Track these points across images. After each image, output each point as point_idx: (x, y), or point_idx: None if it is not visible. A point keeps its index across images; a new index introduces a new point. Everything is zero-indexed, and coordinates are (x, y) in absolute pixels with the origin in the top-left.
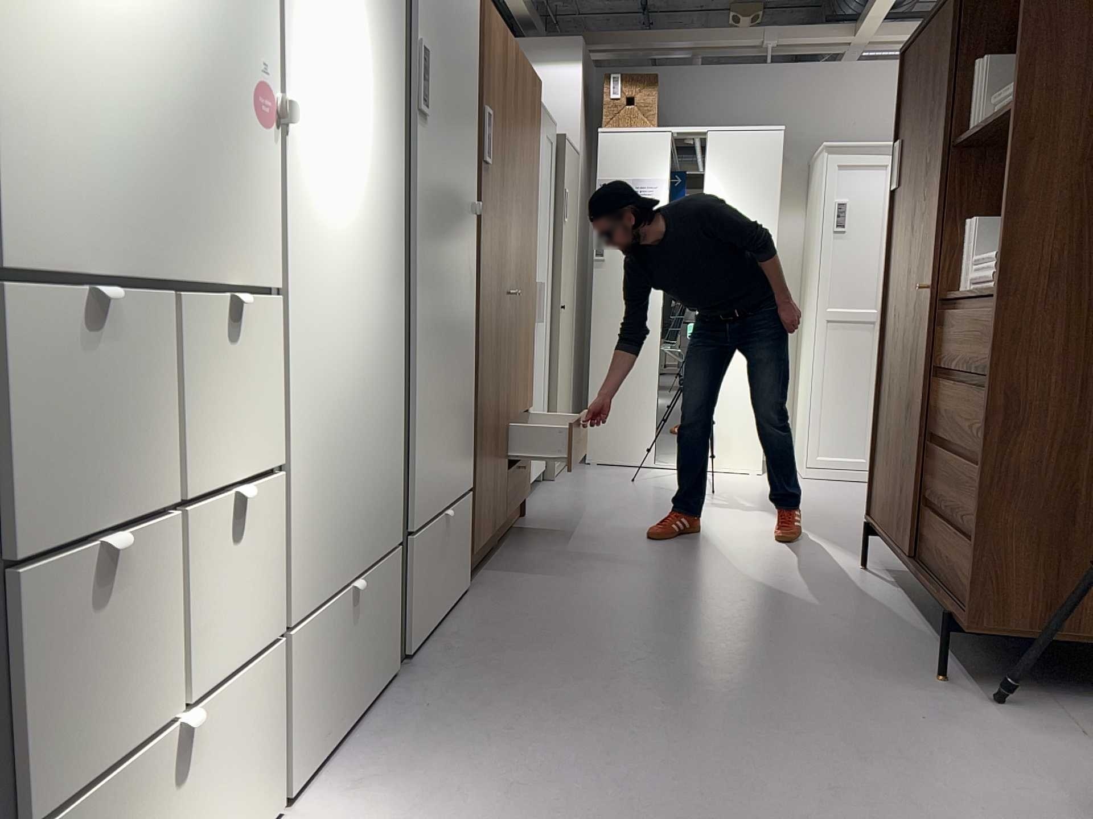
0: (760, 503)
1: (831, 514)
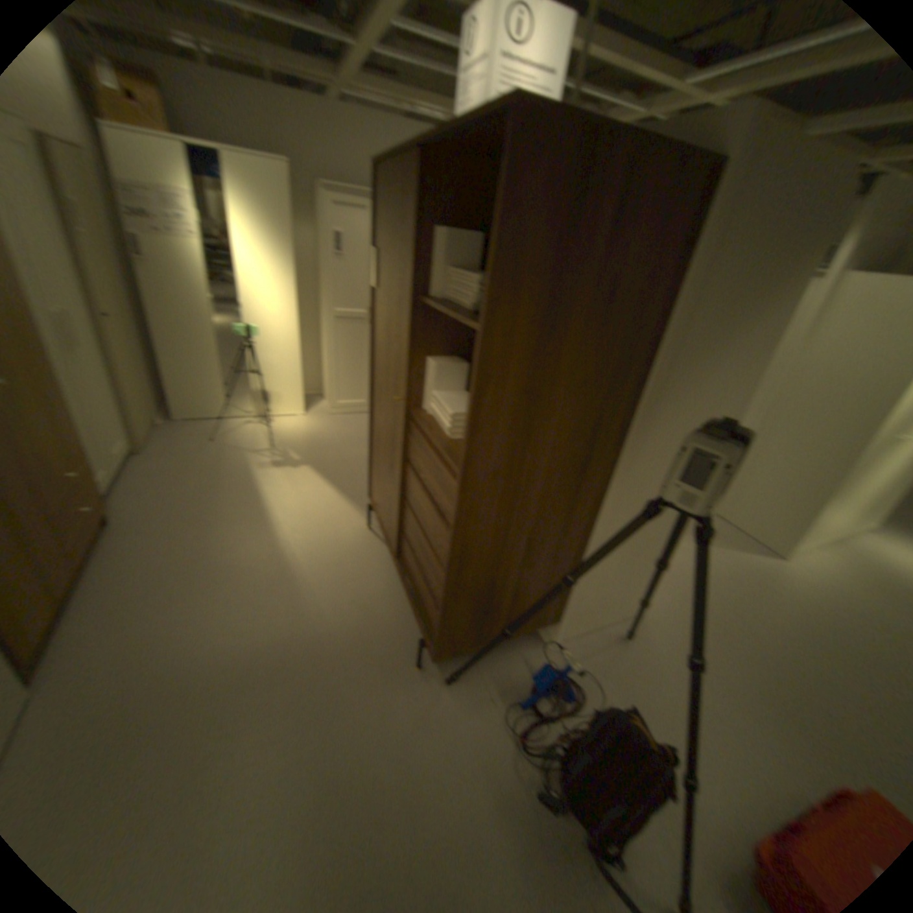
0: (307, 455)
1: (350, 460)
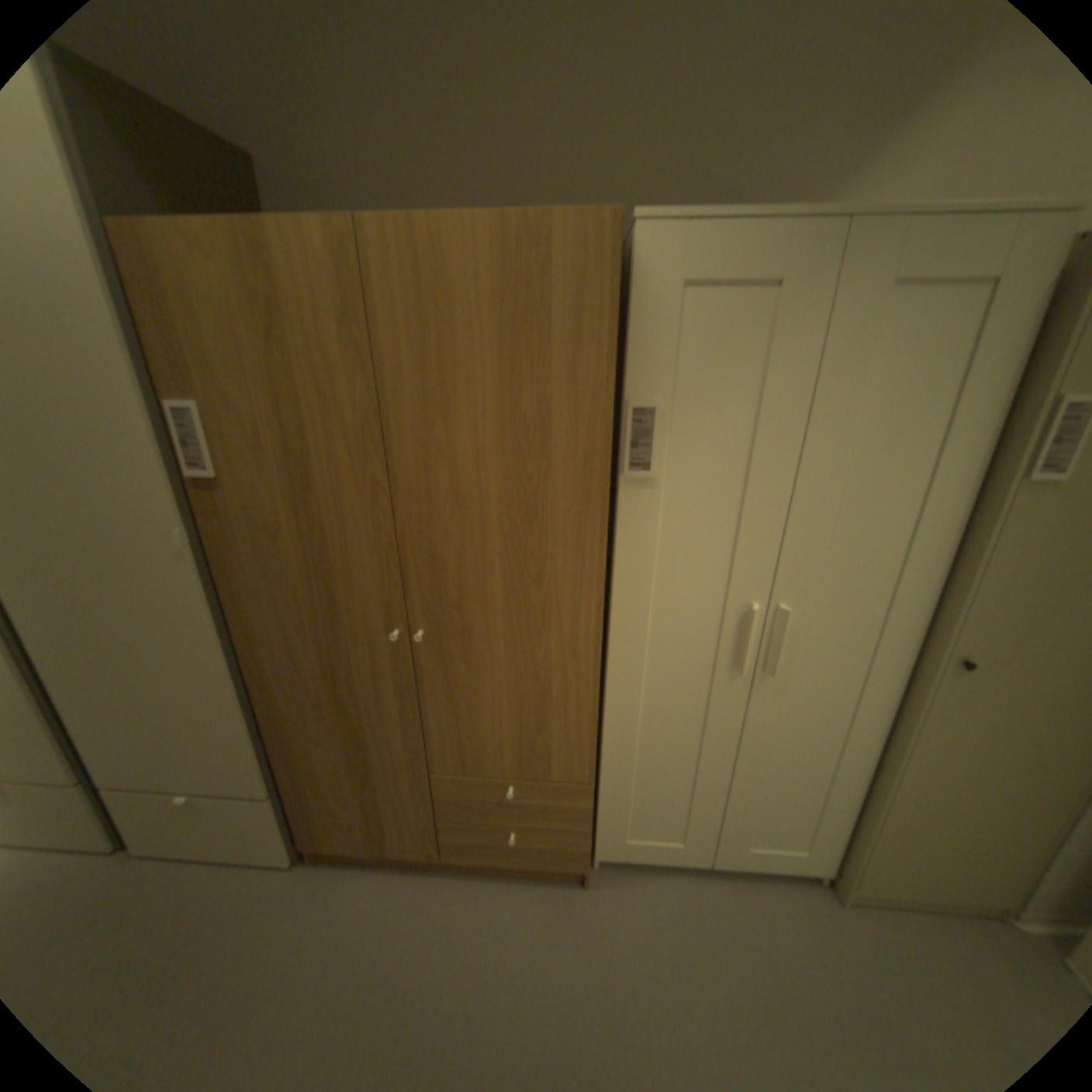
0: None
1: None
